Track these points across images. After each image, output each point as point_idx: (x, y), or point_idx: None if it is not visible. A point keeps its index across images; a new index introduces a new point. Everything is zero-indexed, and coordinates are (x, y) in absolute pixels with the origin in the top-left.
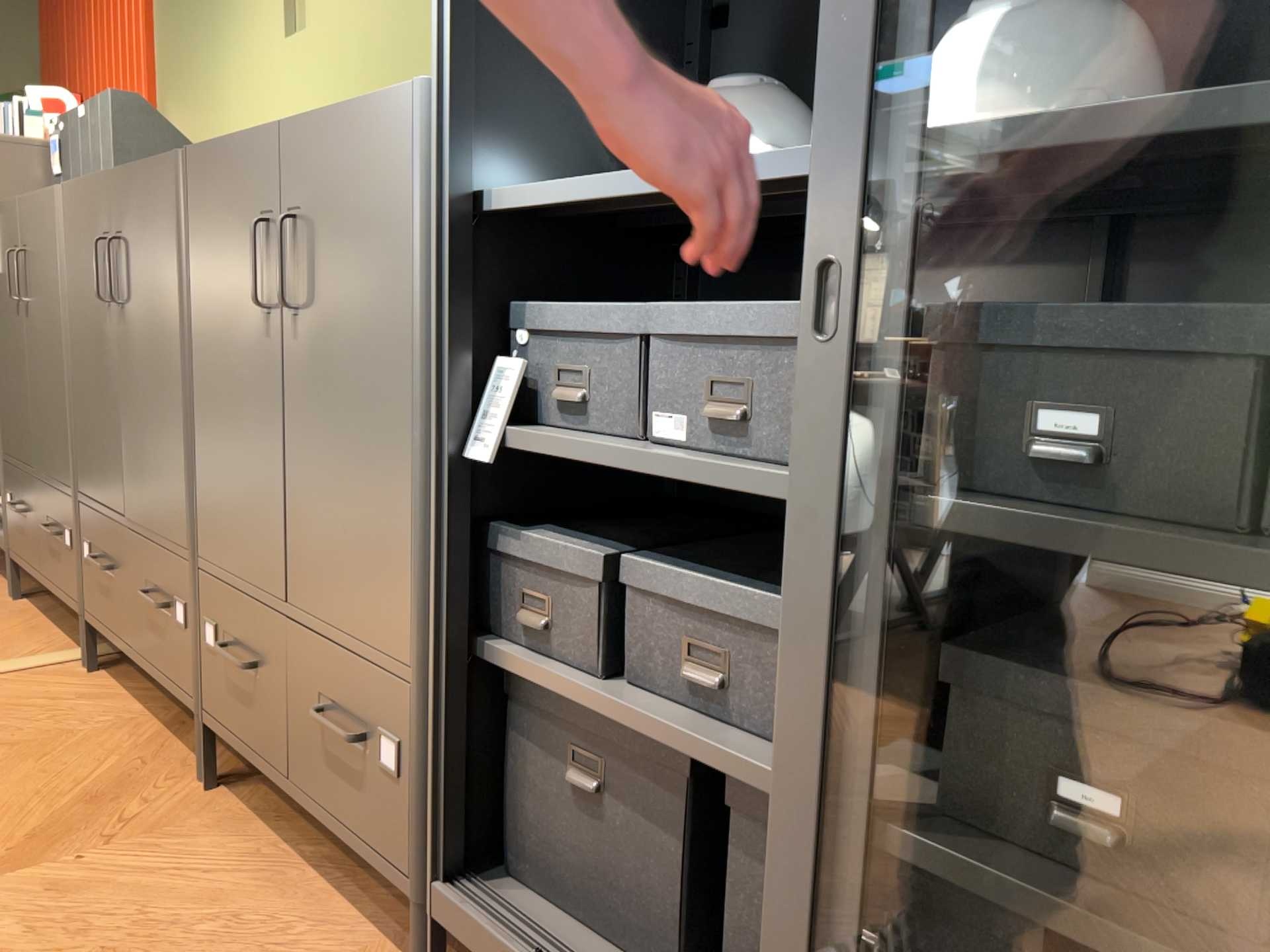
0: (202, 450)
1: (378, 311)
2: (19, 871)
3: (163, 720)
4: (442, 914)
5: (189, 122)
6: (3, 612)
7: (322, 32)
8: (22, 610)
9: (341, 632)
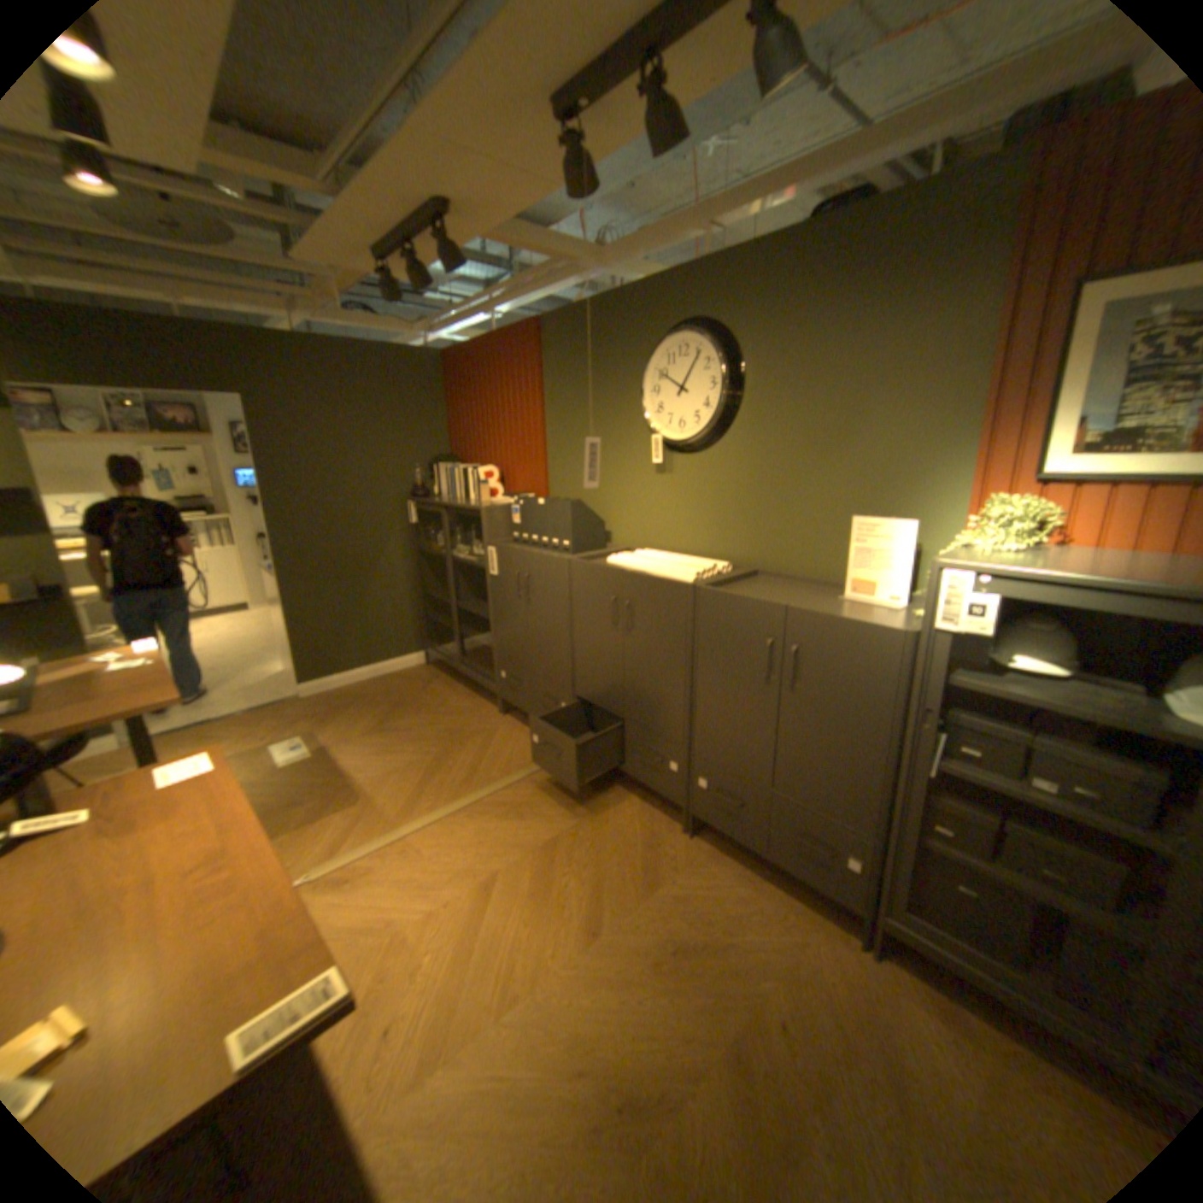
0: (702, 711)
1: (864, 706)
2: (654, 888)
3: (634, 795)
4: (889, 929)
5: (574, 492)
6: (504, 725)
7: (686, 479)
8: (511, 723)
9: (819, 812)
